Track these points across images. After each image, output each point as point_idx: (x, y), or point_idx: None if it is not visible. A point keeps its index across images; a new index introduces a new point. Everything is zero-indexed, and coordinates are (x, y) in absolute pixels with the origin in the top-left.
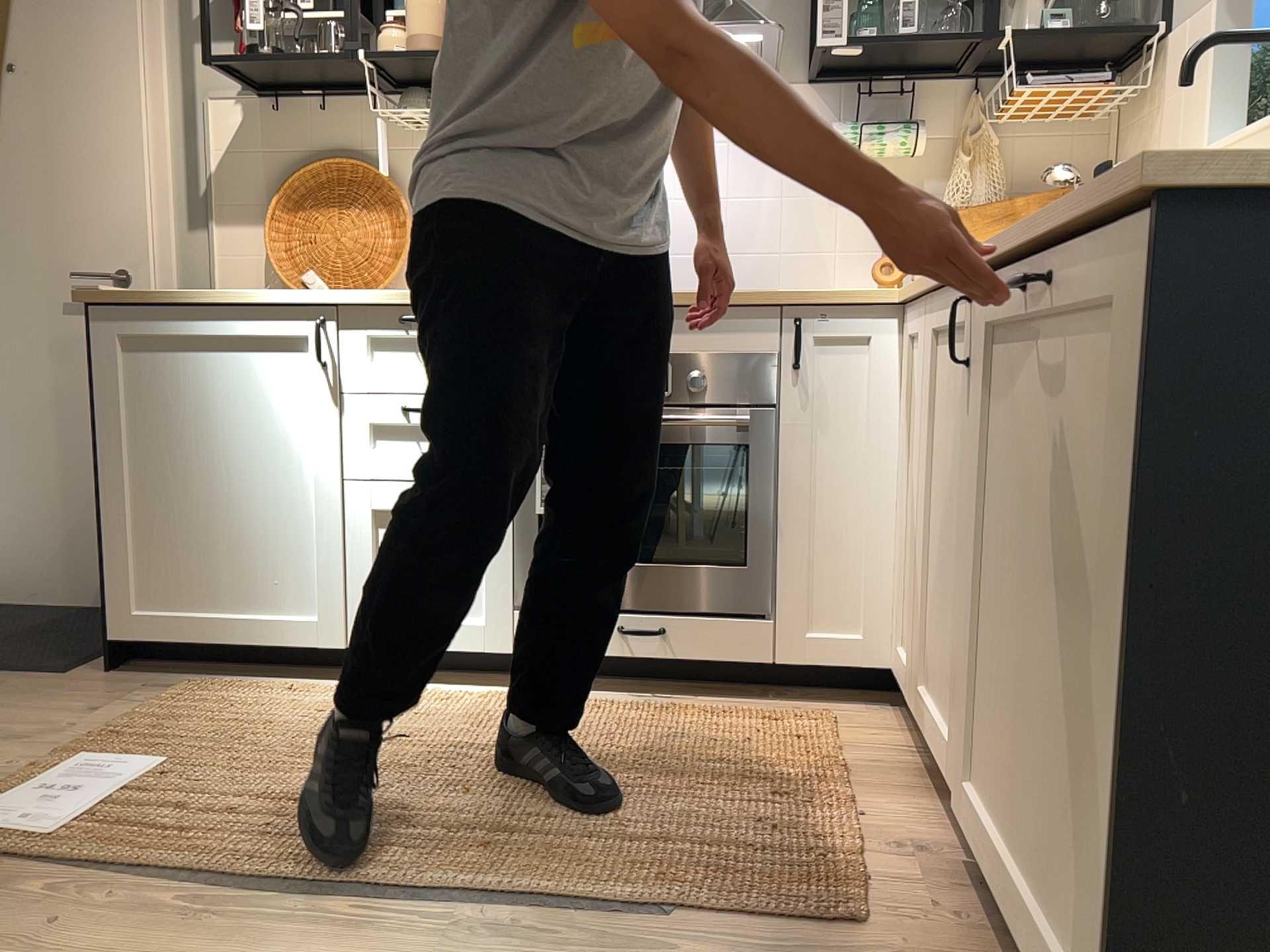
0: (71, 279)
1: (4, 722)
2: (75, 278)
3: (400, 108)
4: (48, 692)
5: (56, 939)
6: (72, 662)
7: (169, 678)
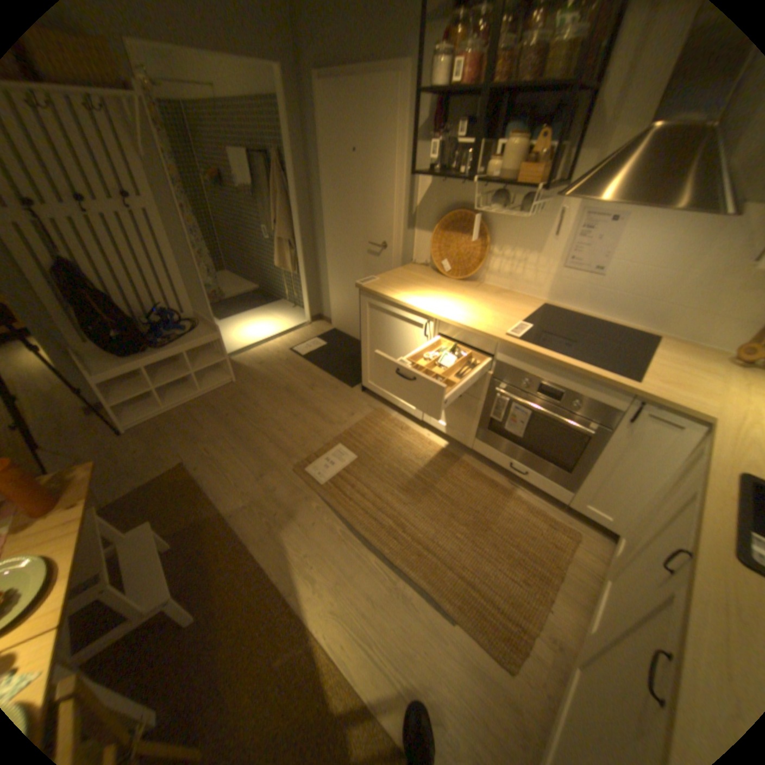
0: (369, 243)
1: (332, 409)
2: (370, 244)
3: (497, 190)
4: (346, 397)
5: (313, 526)
6: (356, 381)
7: (376, 401)
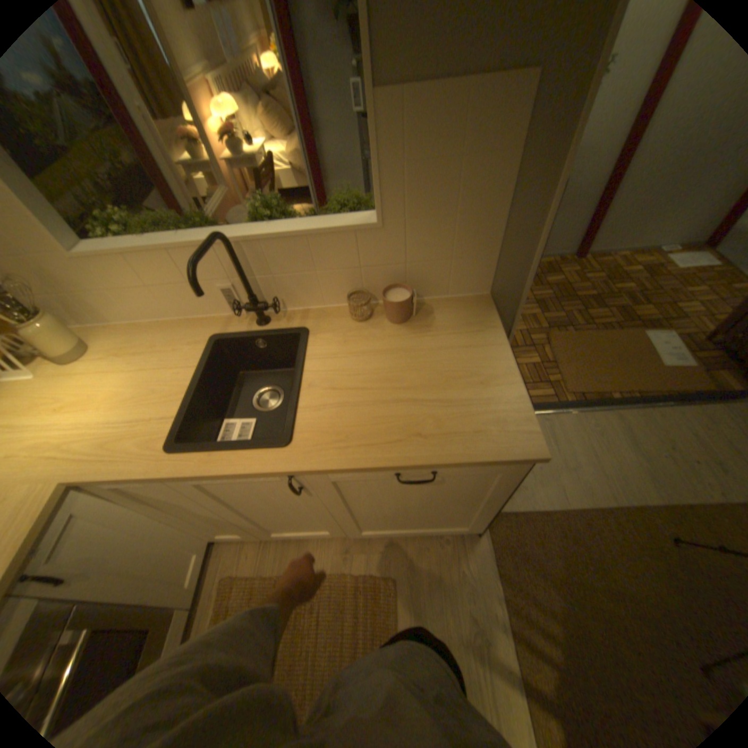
0: None
1: None
2: None
3: None
4: None
5: None
6: None
7: None
